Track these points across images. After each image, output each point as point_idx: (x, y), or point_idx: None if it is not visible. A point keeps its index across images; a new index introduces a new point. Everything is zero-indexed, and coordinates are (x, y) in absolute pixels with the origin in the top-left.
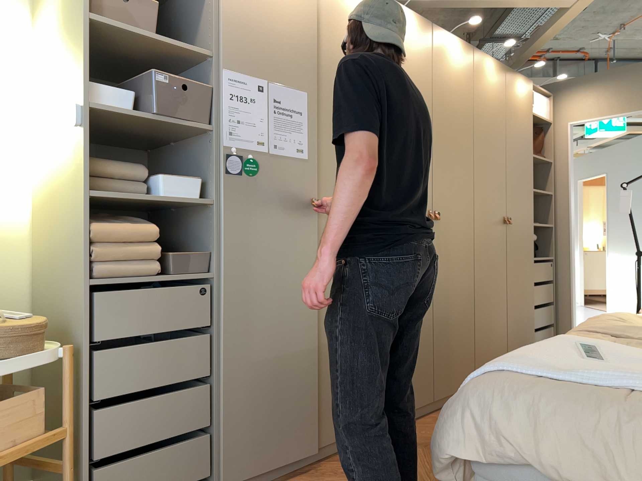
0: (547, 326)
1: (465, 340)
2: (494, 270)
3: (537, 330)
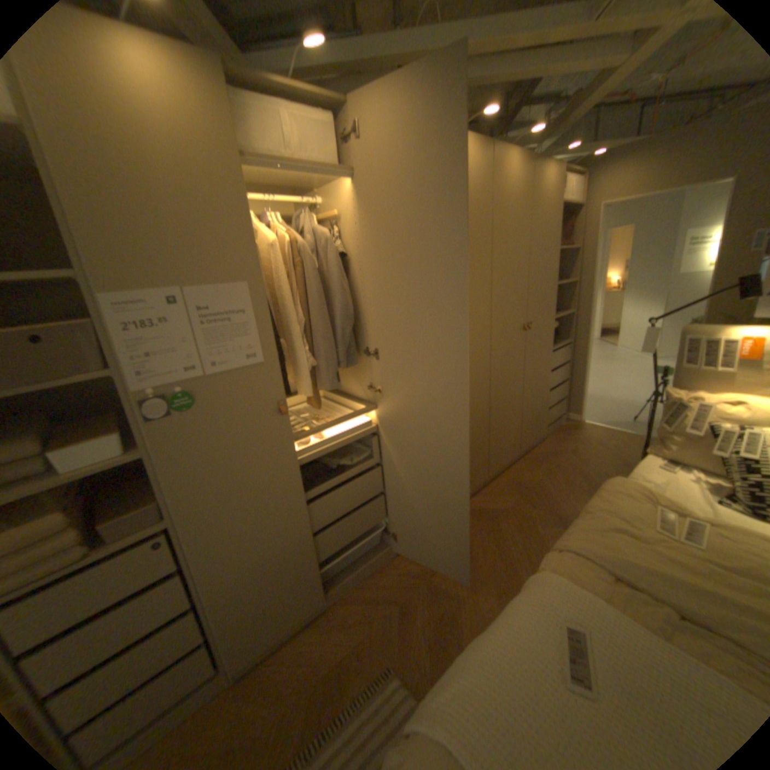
0: (566, 399)
1: (484, 447)
2: (516, 376)
3: (556, 407)
